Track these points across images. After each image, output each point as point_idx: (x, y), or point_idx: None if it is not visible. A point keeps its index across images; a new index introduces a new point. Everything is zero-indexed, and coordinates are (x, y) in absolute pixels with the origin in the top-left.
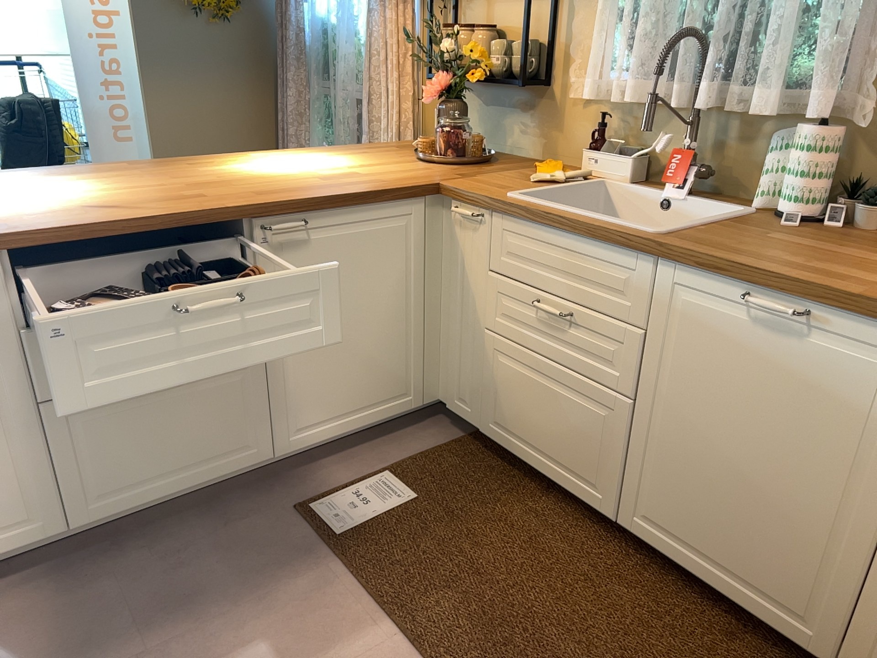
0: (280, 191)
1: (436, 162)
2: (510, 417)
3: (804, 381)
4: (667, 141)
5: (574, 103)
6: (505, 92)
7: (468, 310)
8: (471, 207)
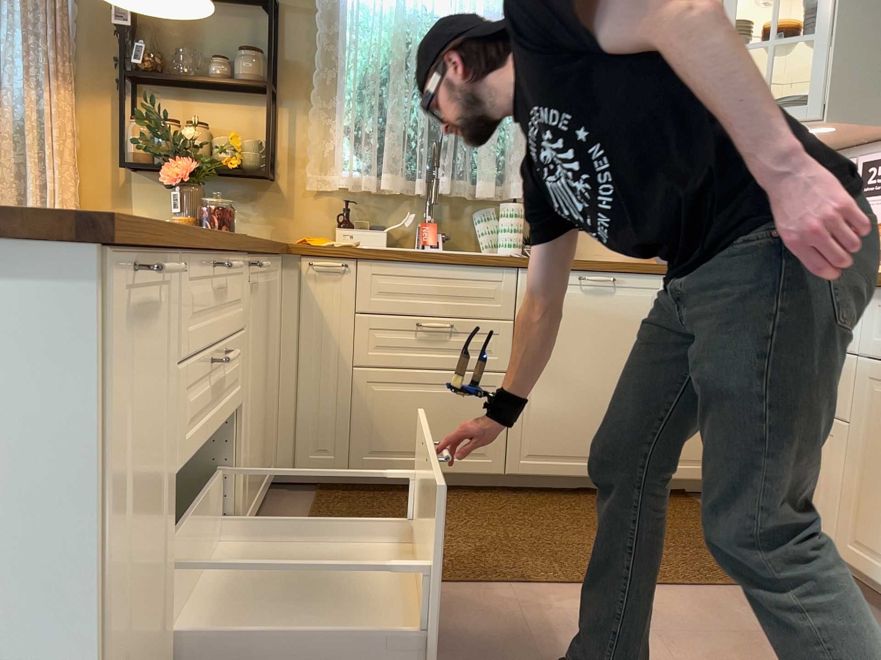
0: None
1: None
2: (389, 440)
3: (618, 317)
4: (414, 216)
5: (307, 193)
6: (218, 185)
7: (326, 358)
8: (330, 260)
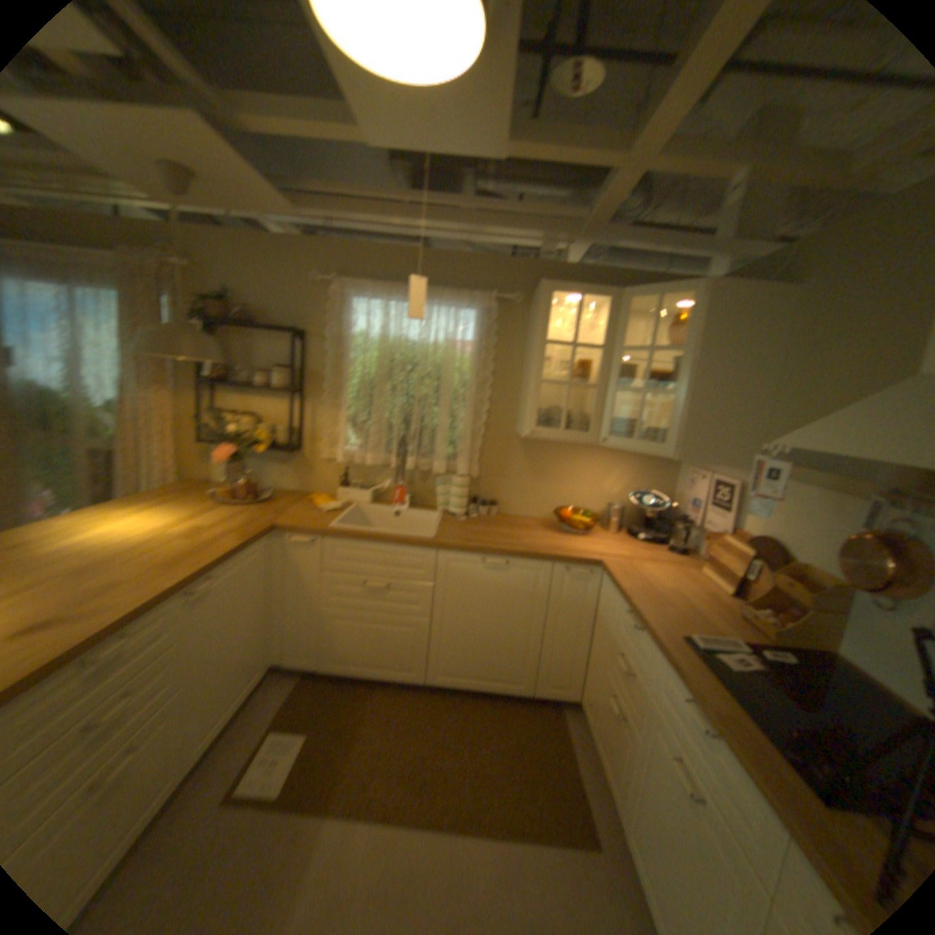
0: (170, 563)
1: (237, 507)
2: (342, 658)
3: (507, 589)
4: (388, 484)
5: (319, 462)
6: (261, 454)
7: (300, 602)
8: (302, 538)
